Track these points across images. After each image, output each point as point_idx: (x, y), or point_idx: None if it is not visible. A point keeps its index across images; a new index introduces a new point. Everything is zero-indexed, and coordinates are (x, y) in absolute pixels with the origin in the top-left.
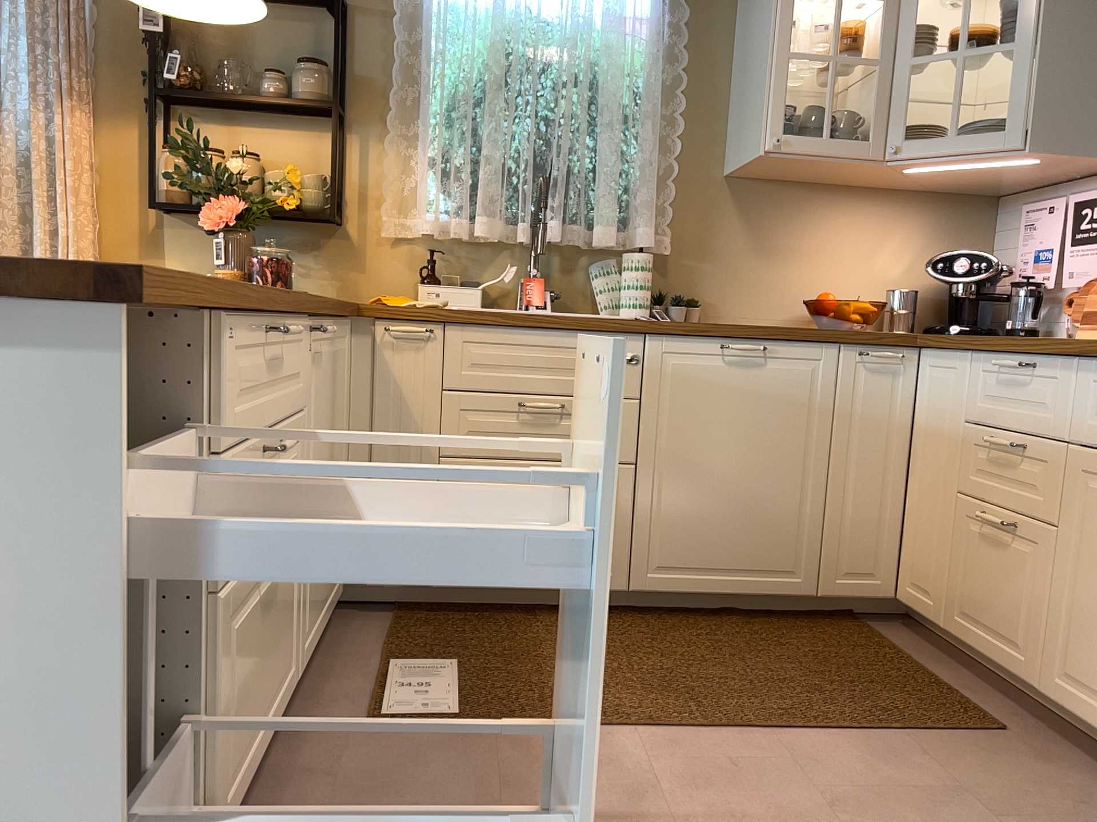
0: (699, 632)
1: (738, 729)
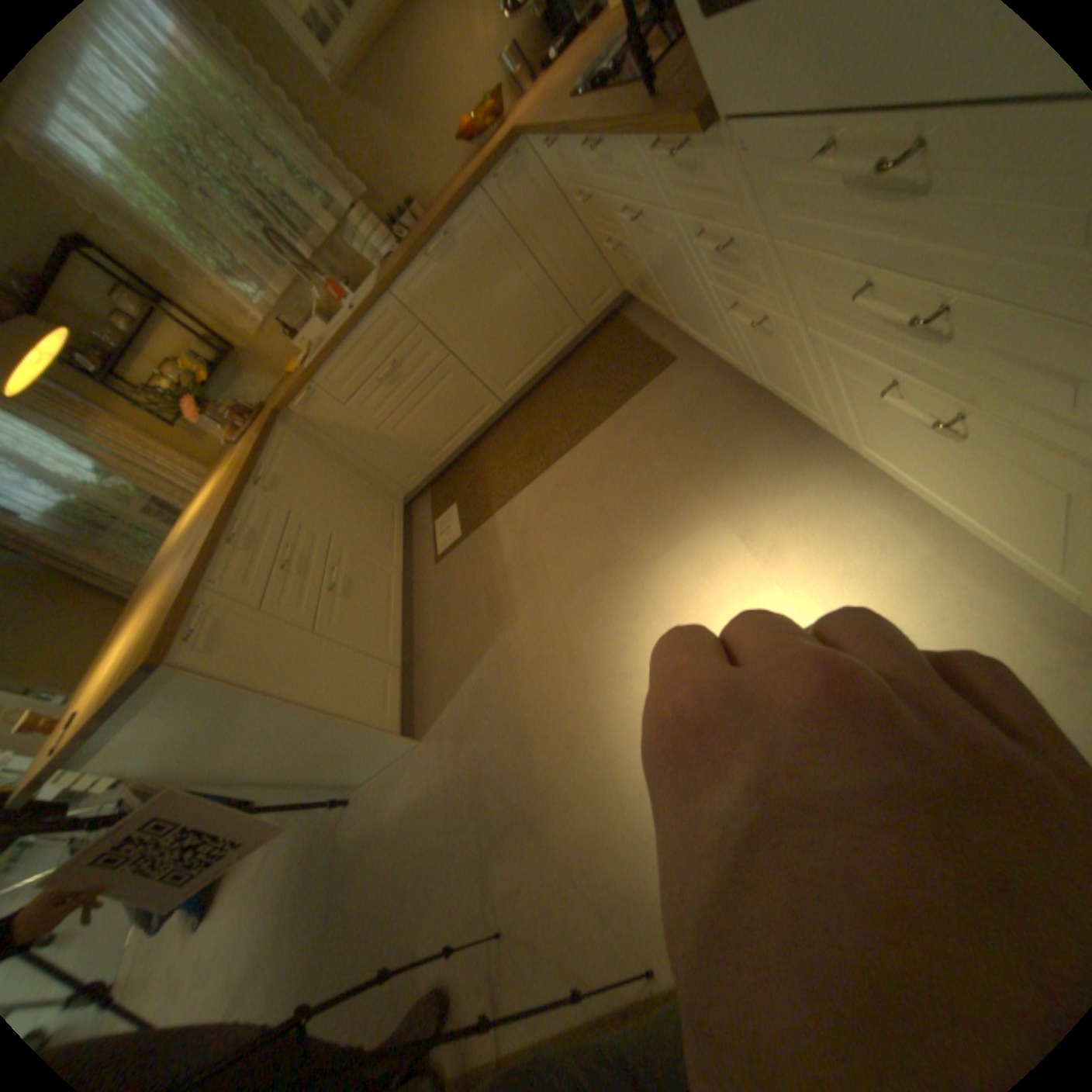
0: (544, 395)
1: (560, 456)
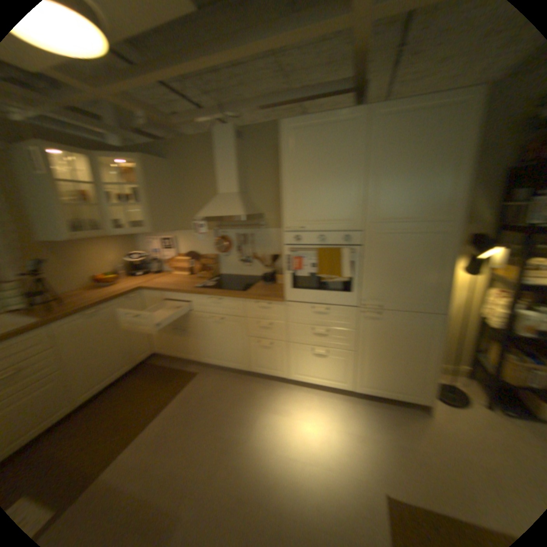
0: (102, 404)
1: (145, 425)
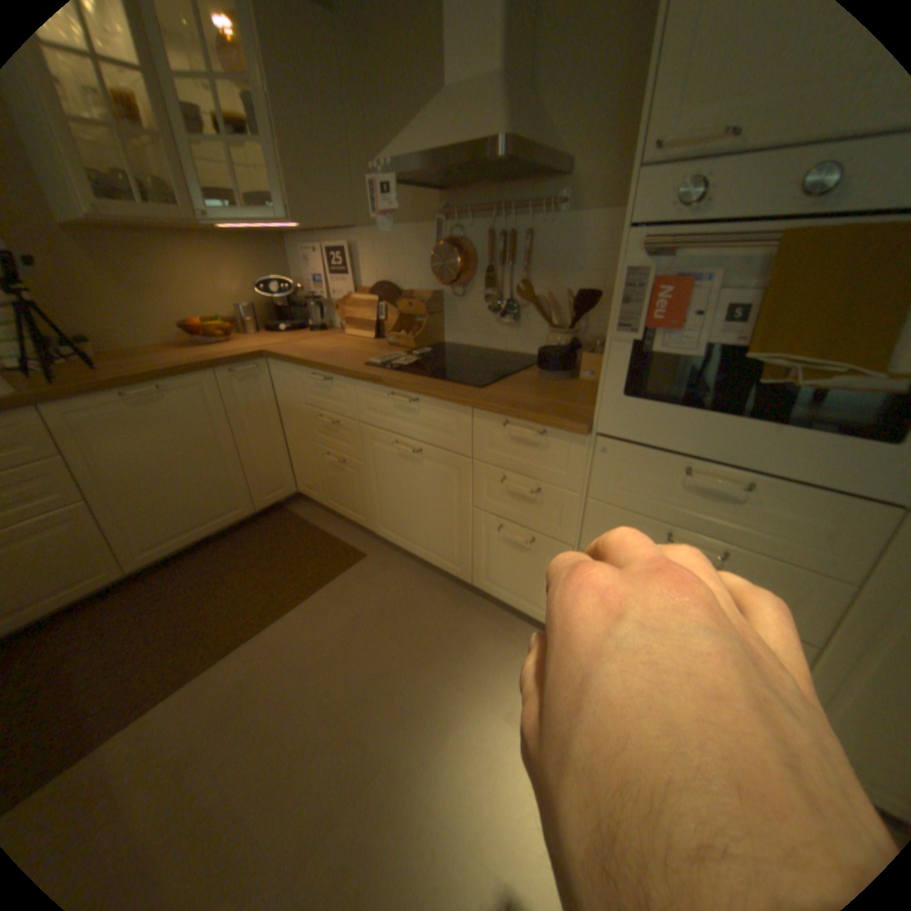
0: (188, 572)
1: (234, 647)
